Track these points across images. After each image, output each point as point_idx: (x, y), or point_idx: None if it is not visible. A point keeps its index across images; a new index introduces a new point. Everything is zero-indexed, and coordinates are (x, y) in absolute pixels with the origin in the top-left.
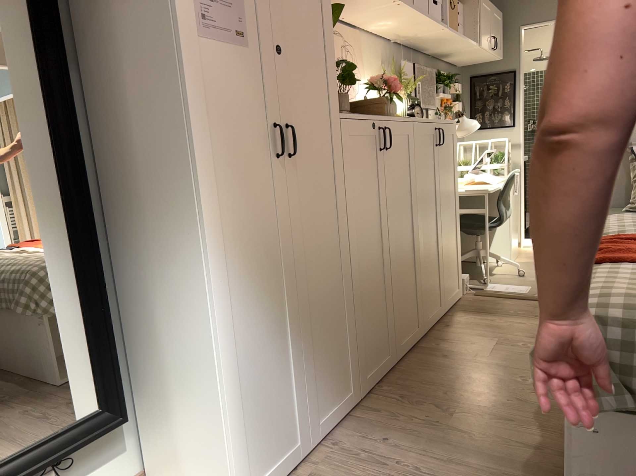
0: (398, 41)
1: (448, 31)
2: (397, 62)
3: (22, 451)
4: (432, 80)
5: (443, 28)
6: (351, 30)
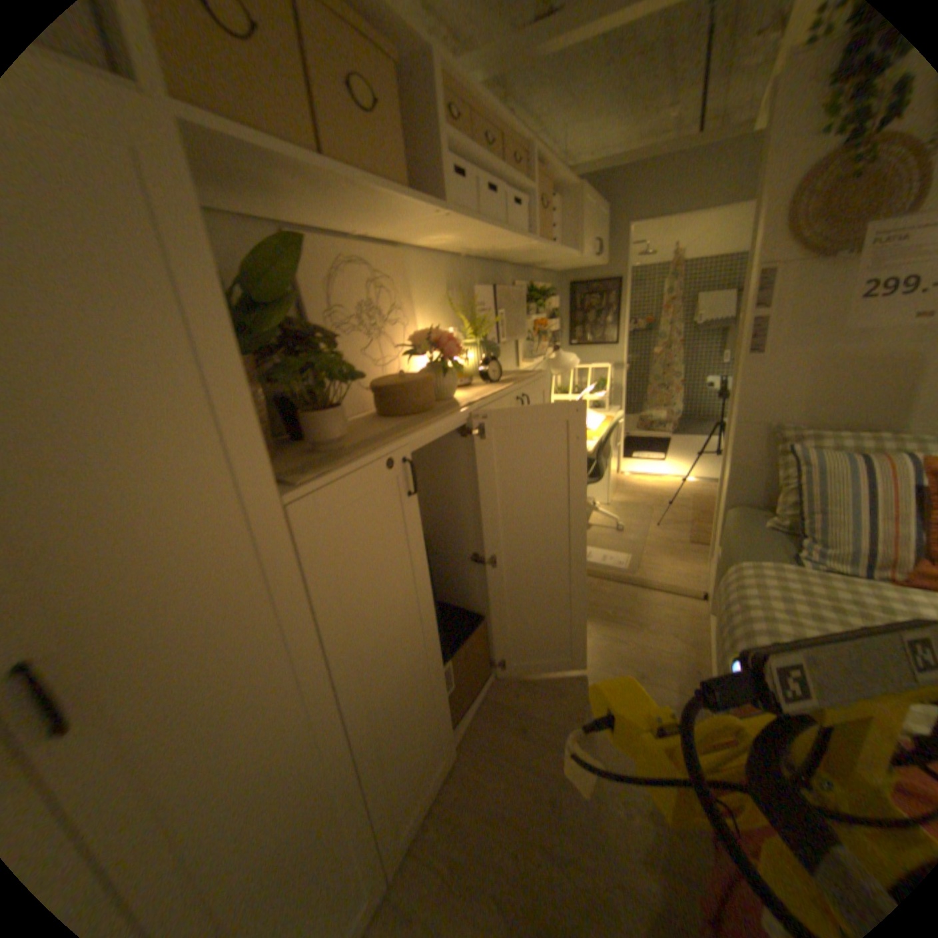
0: (472, 253)
1: (542, 240)
2: (473, 285)
3: None
4: (526, 295)
5: (534, 237)
6: (389, 246)
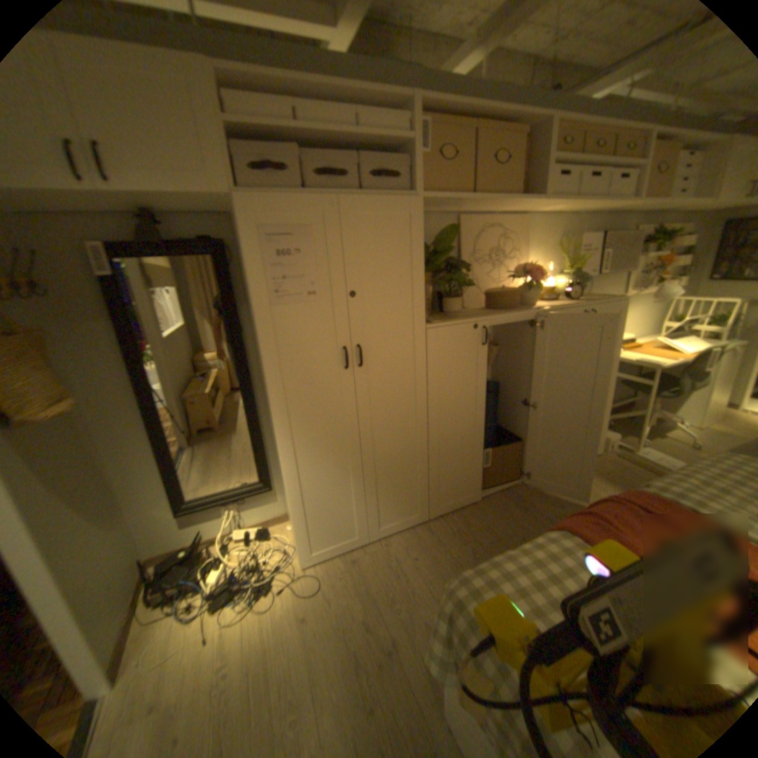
0: (588, 211)
1: (647, 200)
2: (583, 233)
3: (217, 494)
4: (650, 237)
5: (637, 199)
6: (519, 216)
